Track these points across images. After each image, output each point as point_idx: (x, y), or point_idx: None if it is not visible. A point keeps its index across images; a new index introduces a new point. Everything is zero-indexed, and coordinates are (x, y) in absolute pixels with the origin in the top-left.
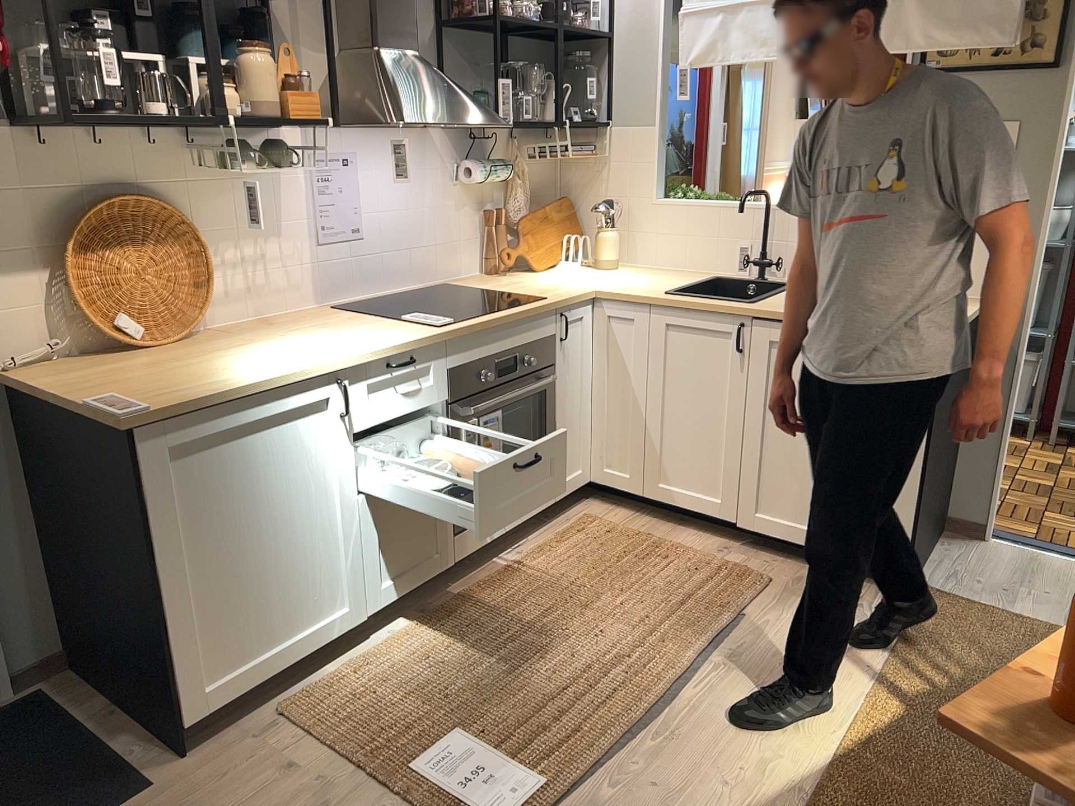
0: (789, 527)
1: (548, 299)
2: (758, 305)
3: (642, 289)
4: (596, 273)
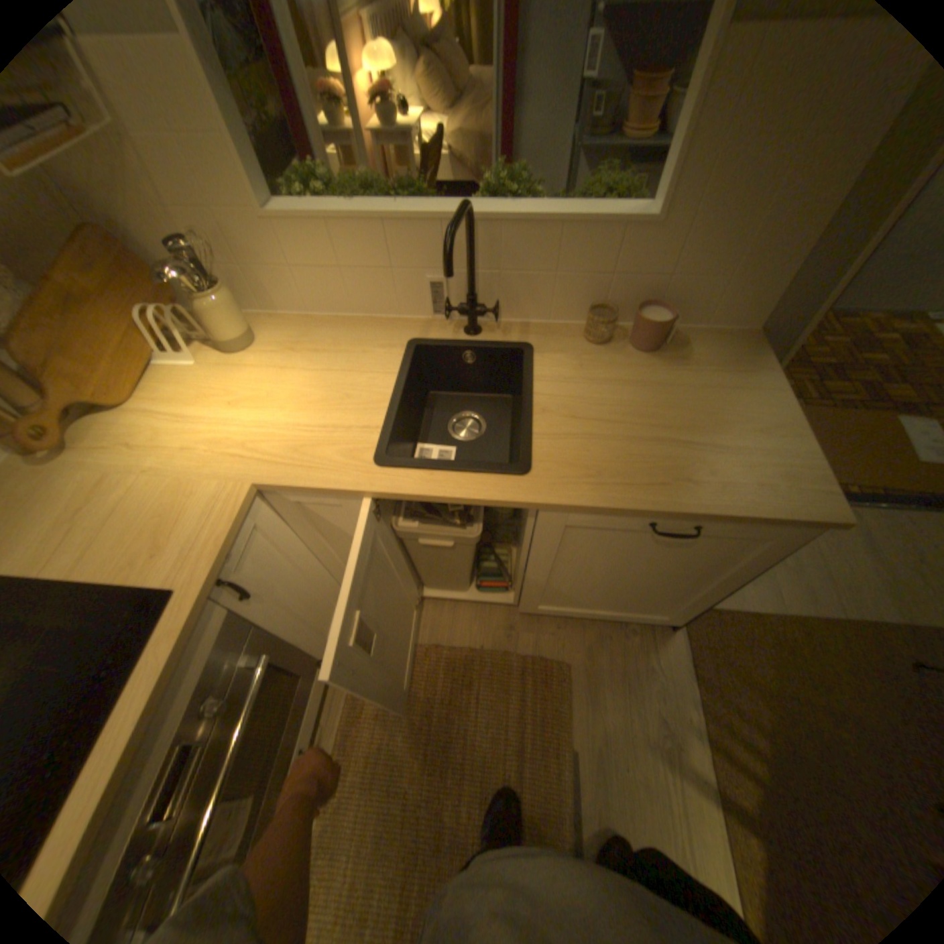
0: (568, 614)
1: (171, 603)
2: (536, 480)
3: (329, 459)
4: (223, 376)
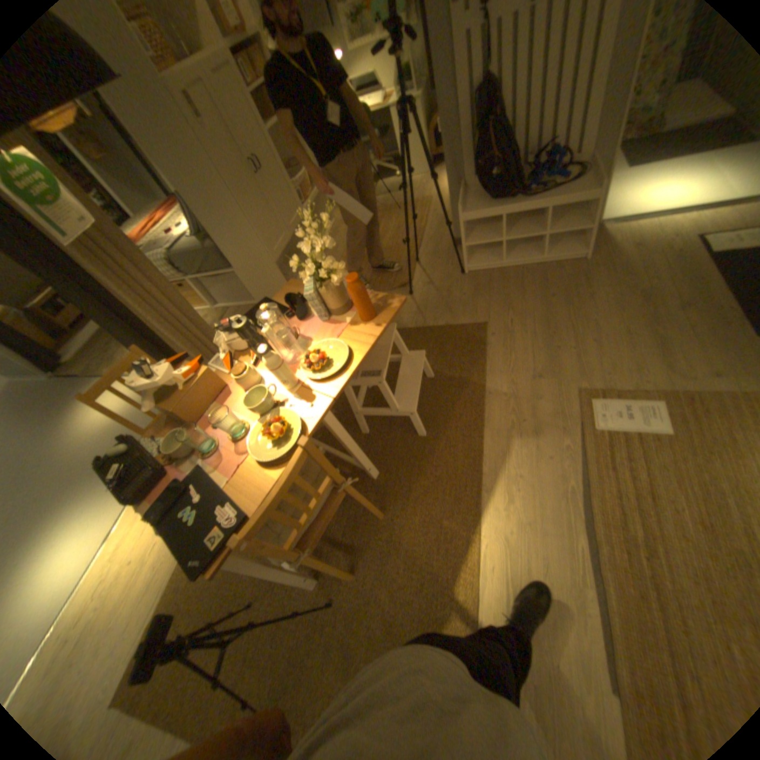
0: None
1: None
2: None
3: None
4: None
